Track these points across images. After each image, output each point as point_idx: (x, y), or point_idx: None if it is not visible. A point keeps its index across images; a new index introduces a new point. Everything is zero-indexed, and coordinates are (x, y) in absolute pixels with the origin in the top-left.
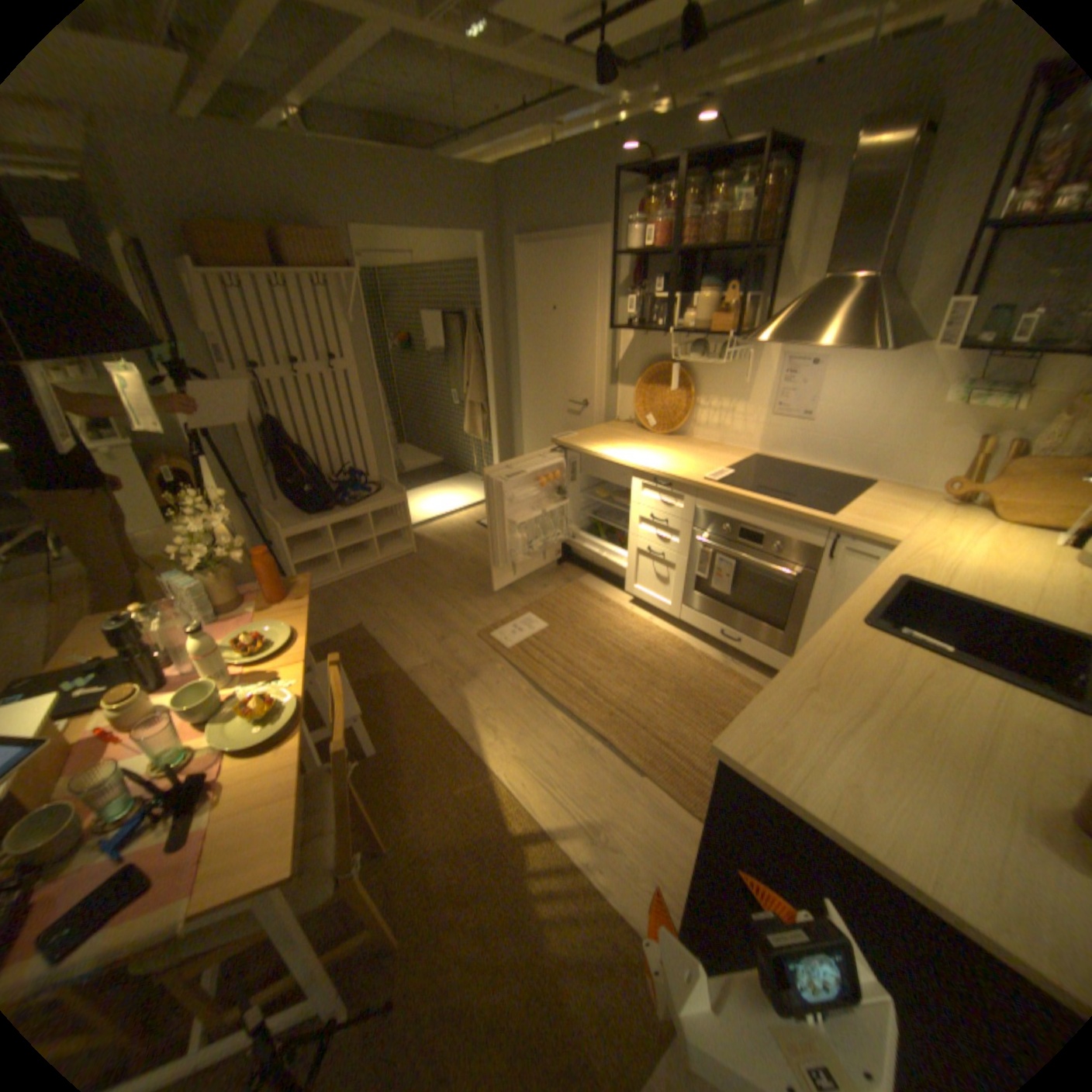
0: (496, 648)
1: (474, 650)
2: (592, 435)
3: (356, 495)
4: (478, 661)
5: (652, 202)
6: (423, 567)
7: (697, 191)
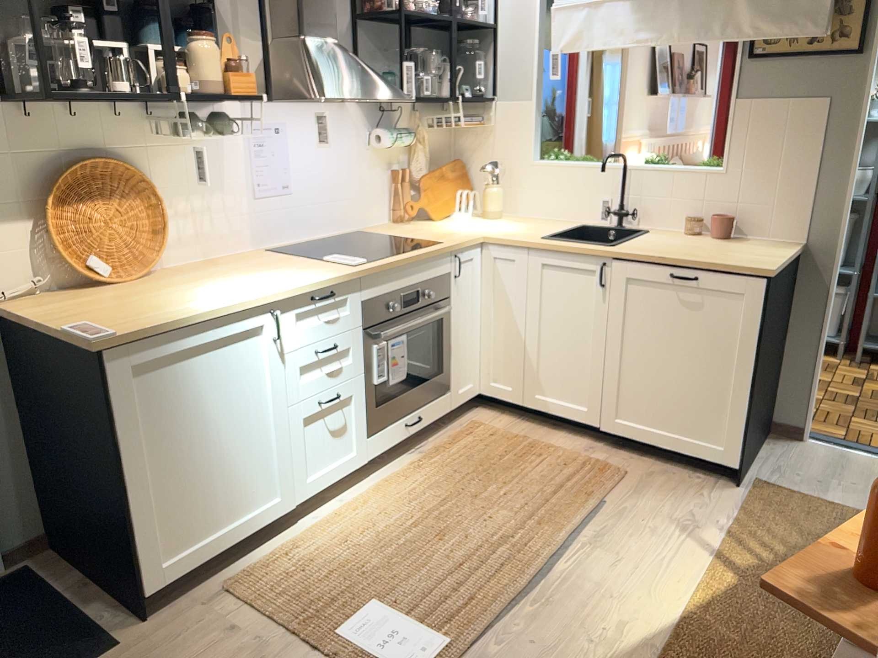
0: None
1: None
2: (88, 315)
3: None
4: None
5: None
6: None
7: None
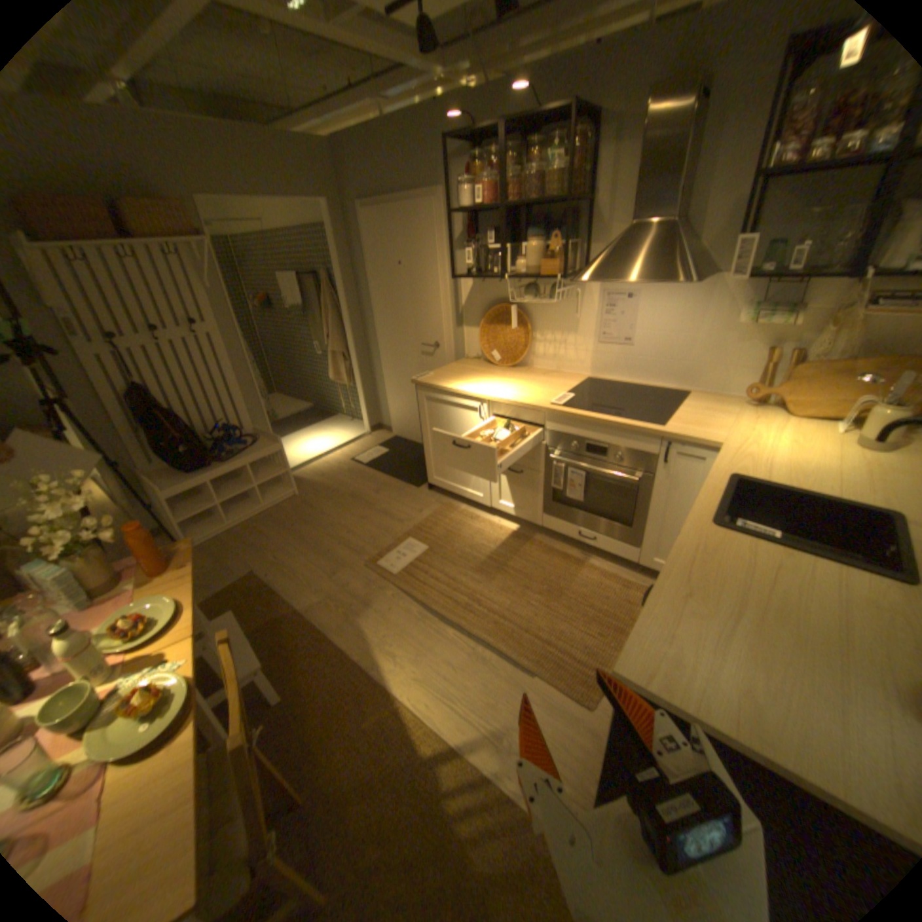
0: (384, 575)
1: (364, 580)
2: (447, 372)
3: (233, 448)
4: (369, 590)
5: (477, 165)
6: (306, 507)
7: (515, 154)
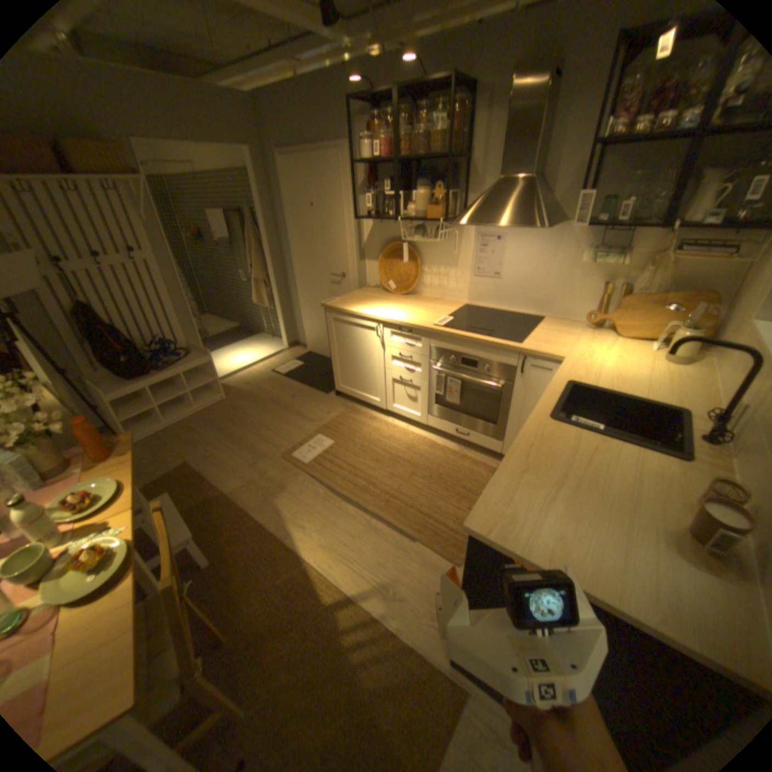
0: (297, 465)
1: (280, 468)
2: (351, 298)
3: (169, 359)
4: (284, 477)
5: (376, 123)
6: (232, 410)
7: (408, 116)
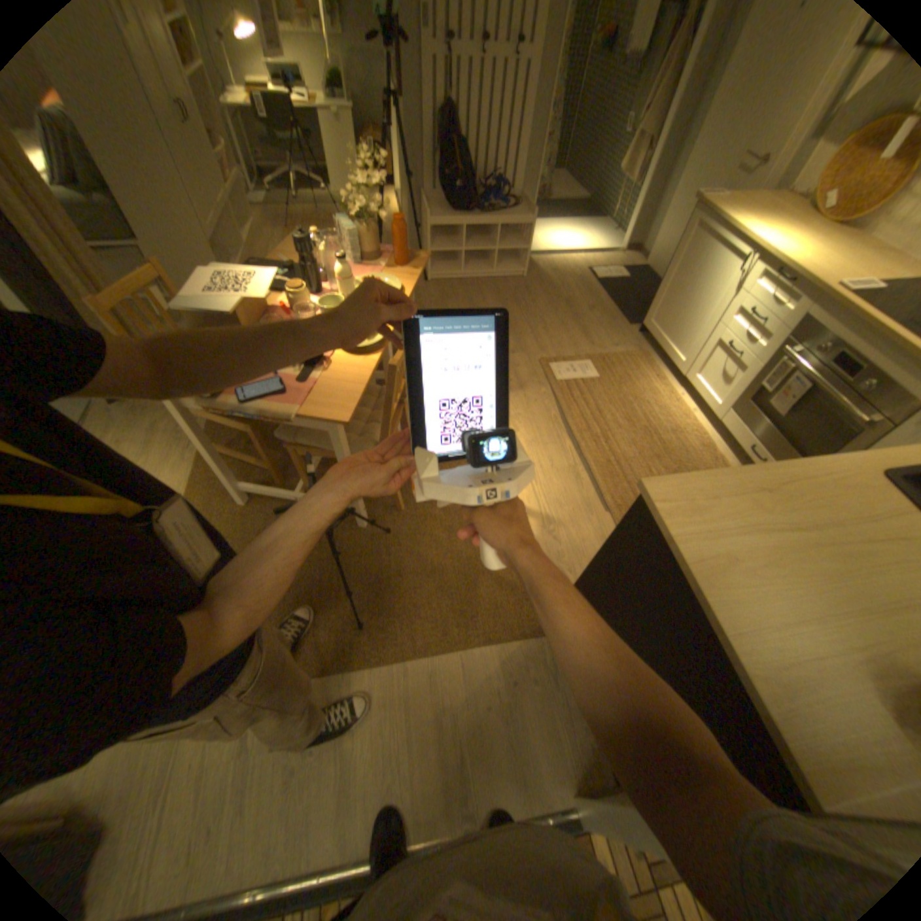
0: (547, 377)
1: (530, 371)
2: (746, 200)
3: (495, 205)
4: (529, 380)
5: None
6: (524, 292)
7: None
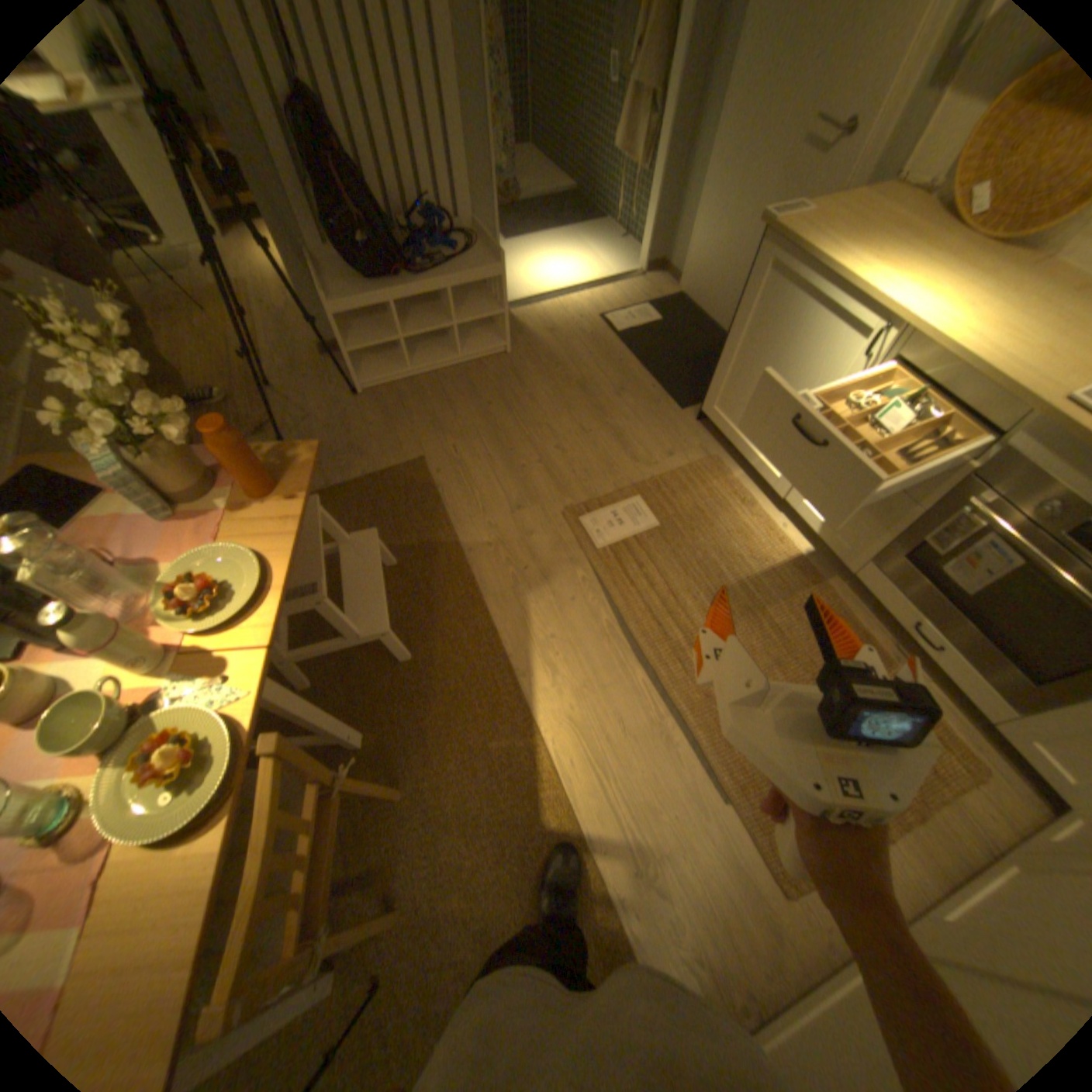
0: (583, 544)
1: (554, 537)
2: (847, 213)
3: (436, 251)
4: (556, 557)
5: None
6: (515, 380)
7: None
